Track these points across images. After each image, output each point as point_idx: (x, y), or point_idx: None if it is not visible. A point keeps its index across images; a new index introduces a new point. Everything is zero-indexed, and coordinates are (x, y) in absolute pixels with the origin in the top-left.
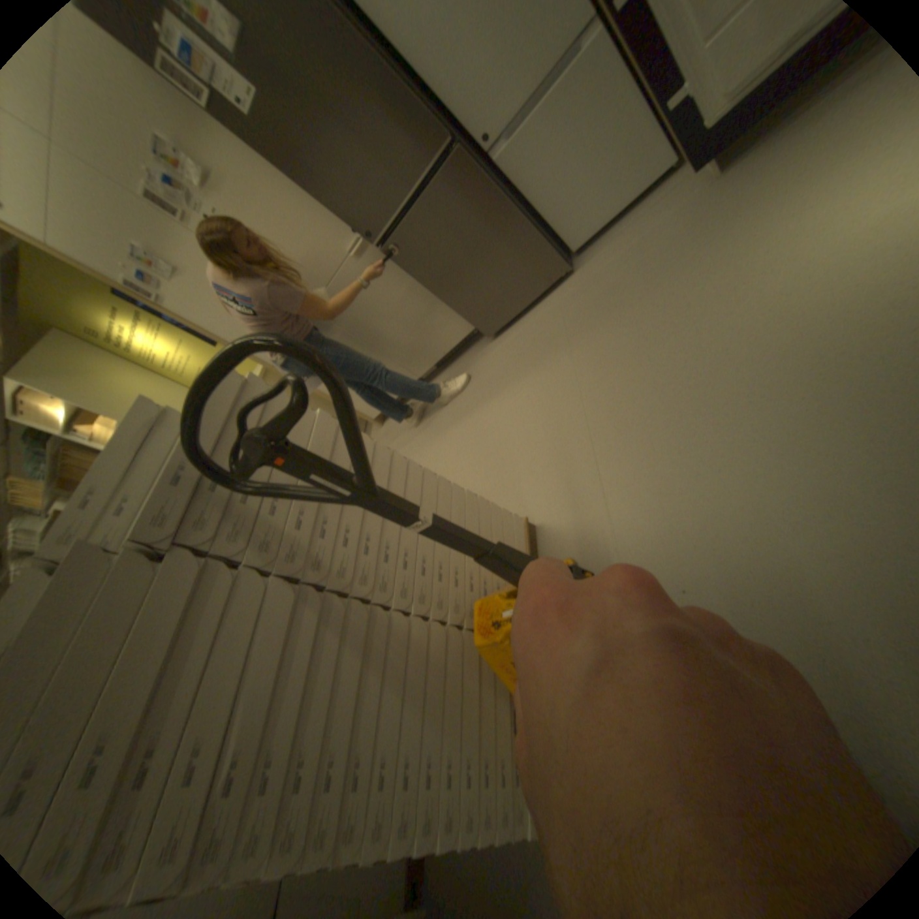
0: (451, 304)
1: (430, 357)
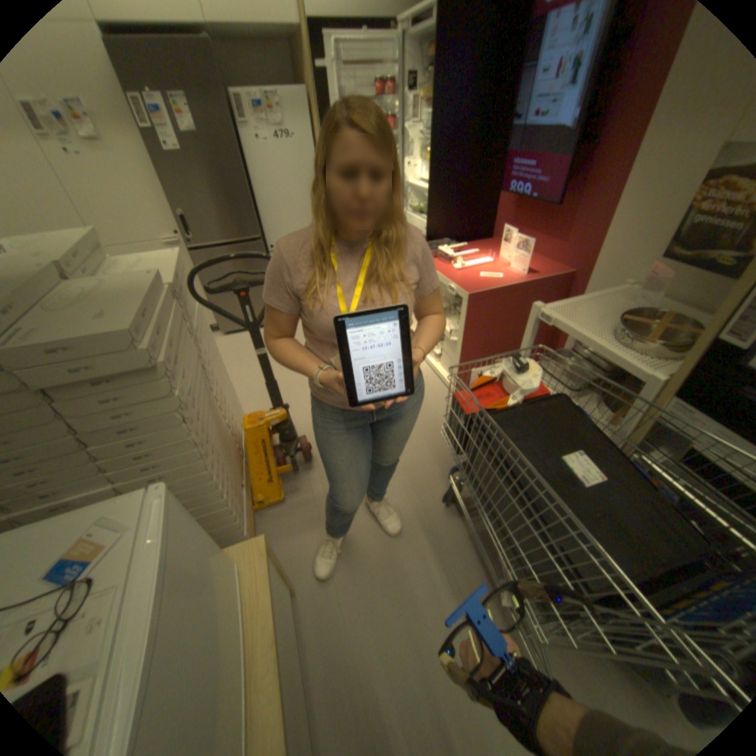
0: None
1: None
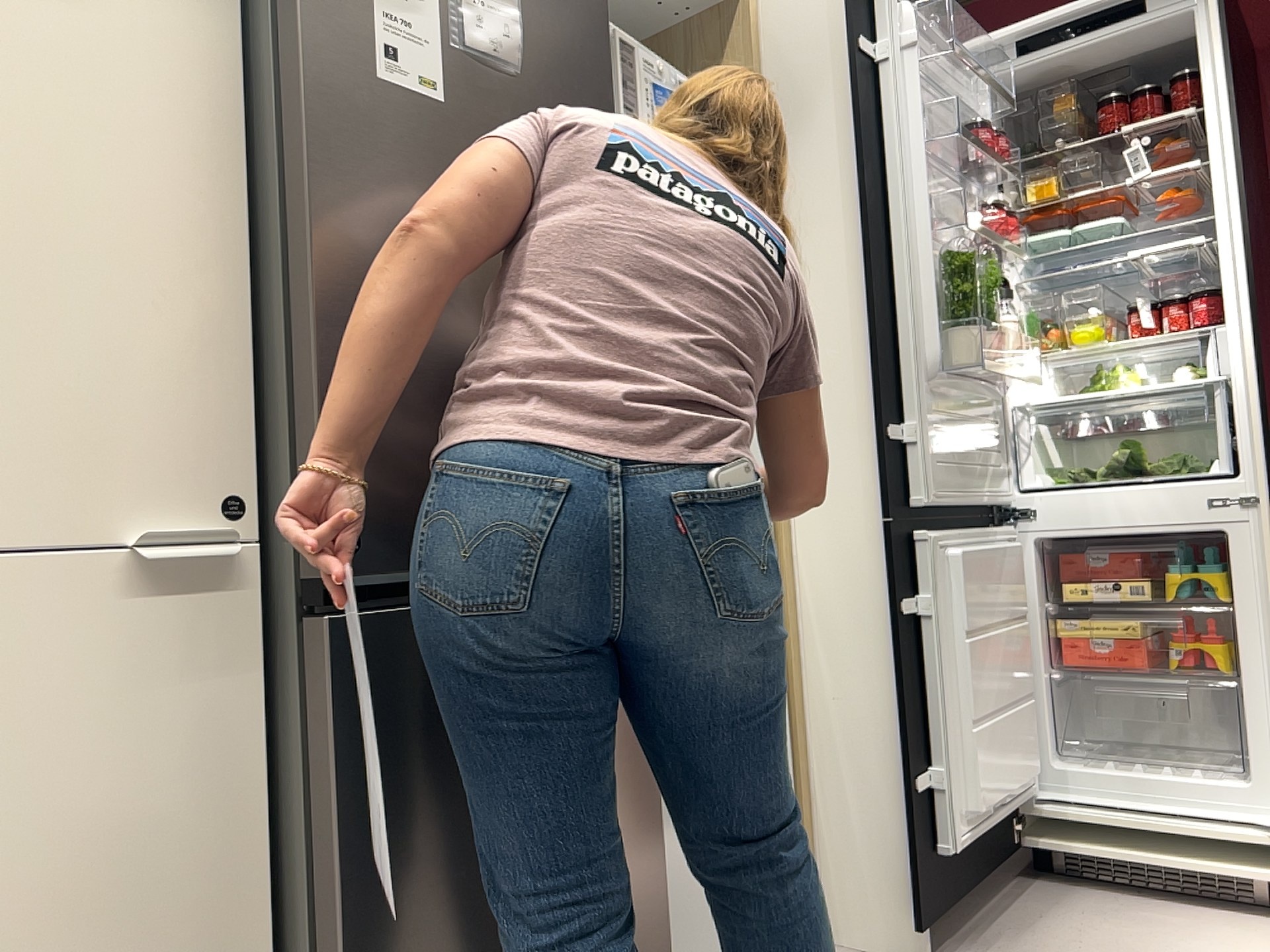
0: None
1: None
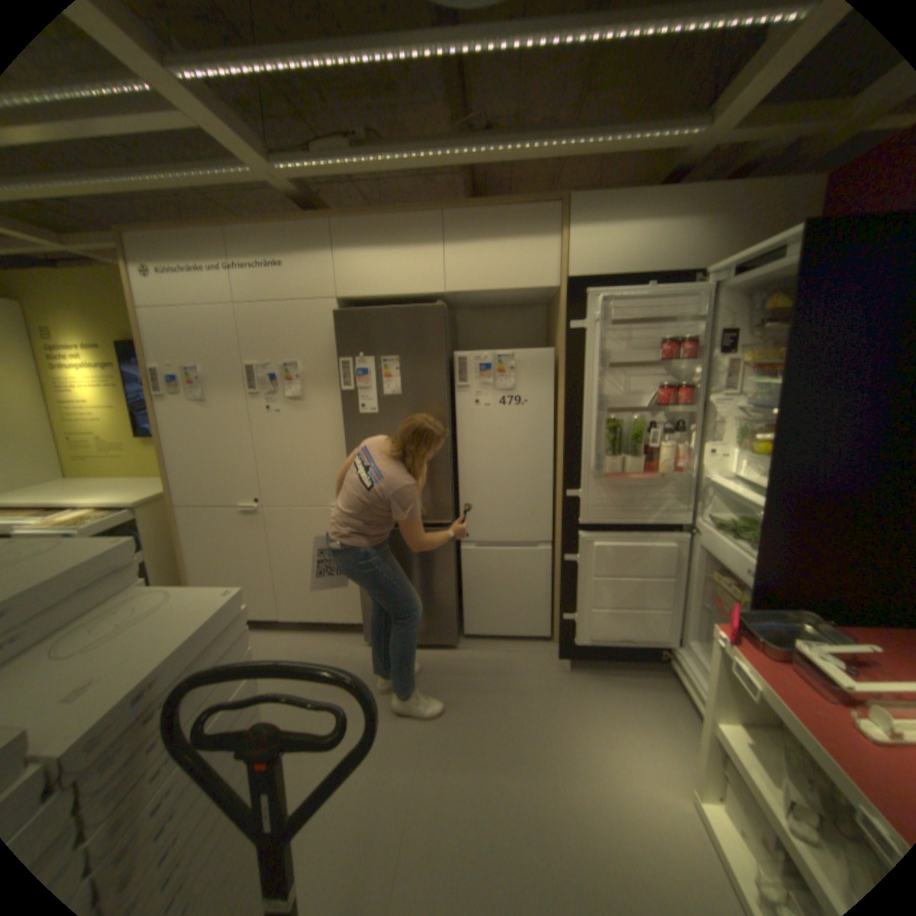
0: (360, 594)
1: (303, 613)
